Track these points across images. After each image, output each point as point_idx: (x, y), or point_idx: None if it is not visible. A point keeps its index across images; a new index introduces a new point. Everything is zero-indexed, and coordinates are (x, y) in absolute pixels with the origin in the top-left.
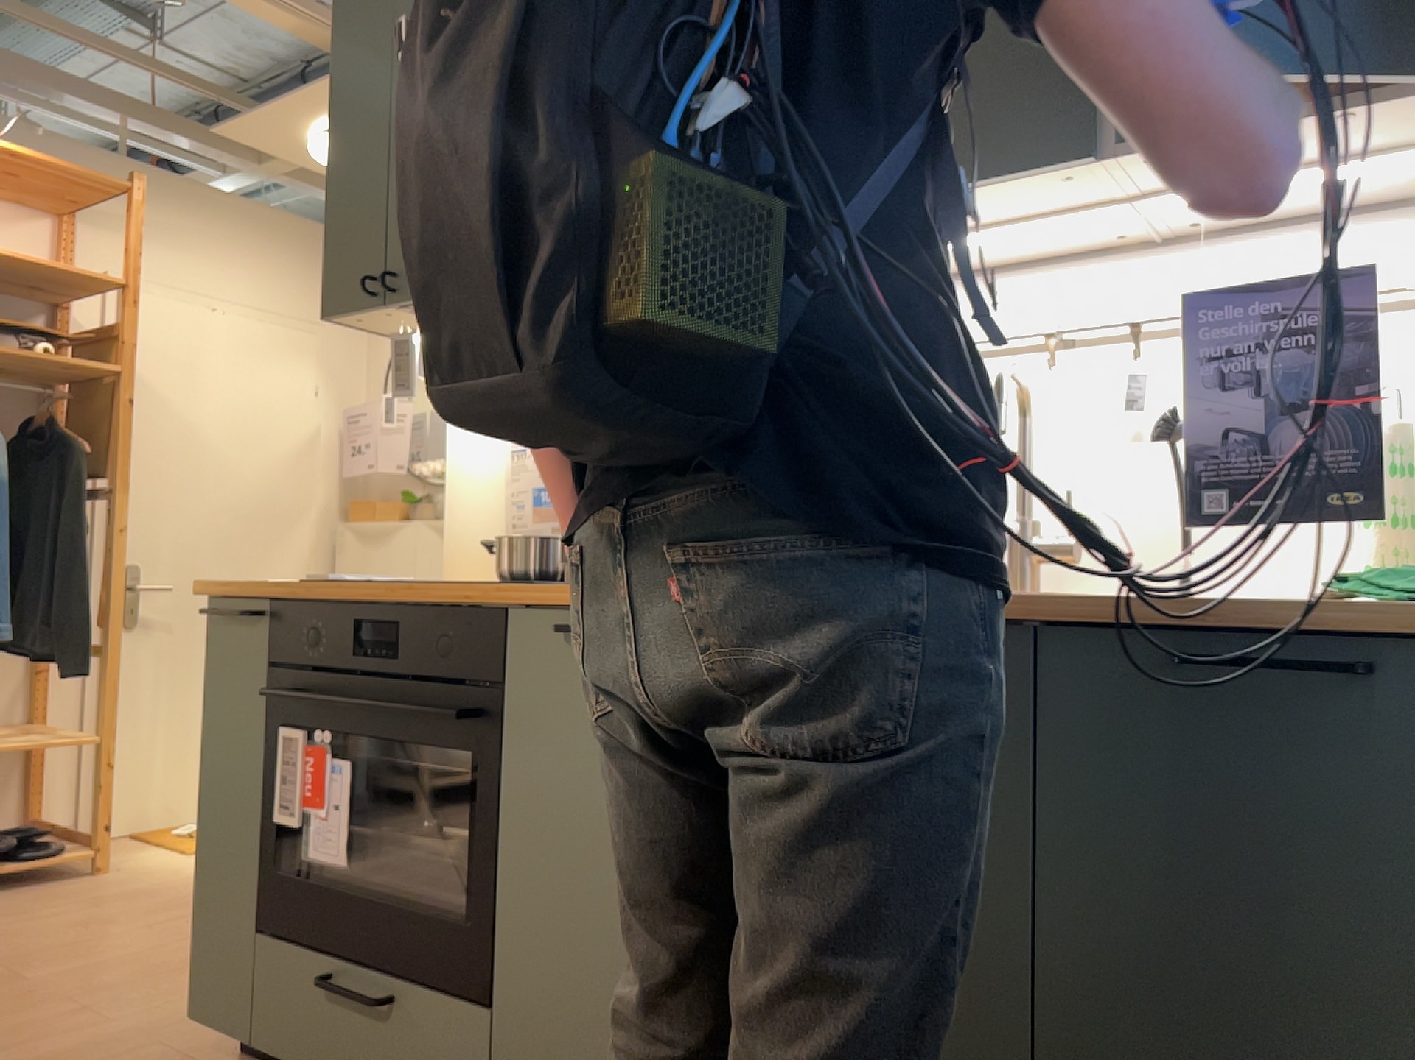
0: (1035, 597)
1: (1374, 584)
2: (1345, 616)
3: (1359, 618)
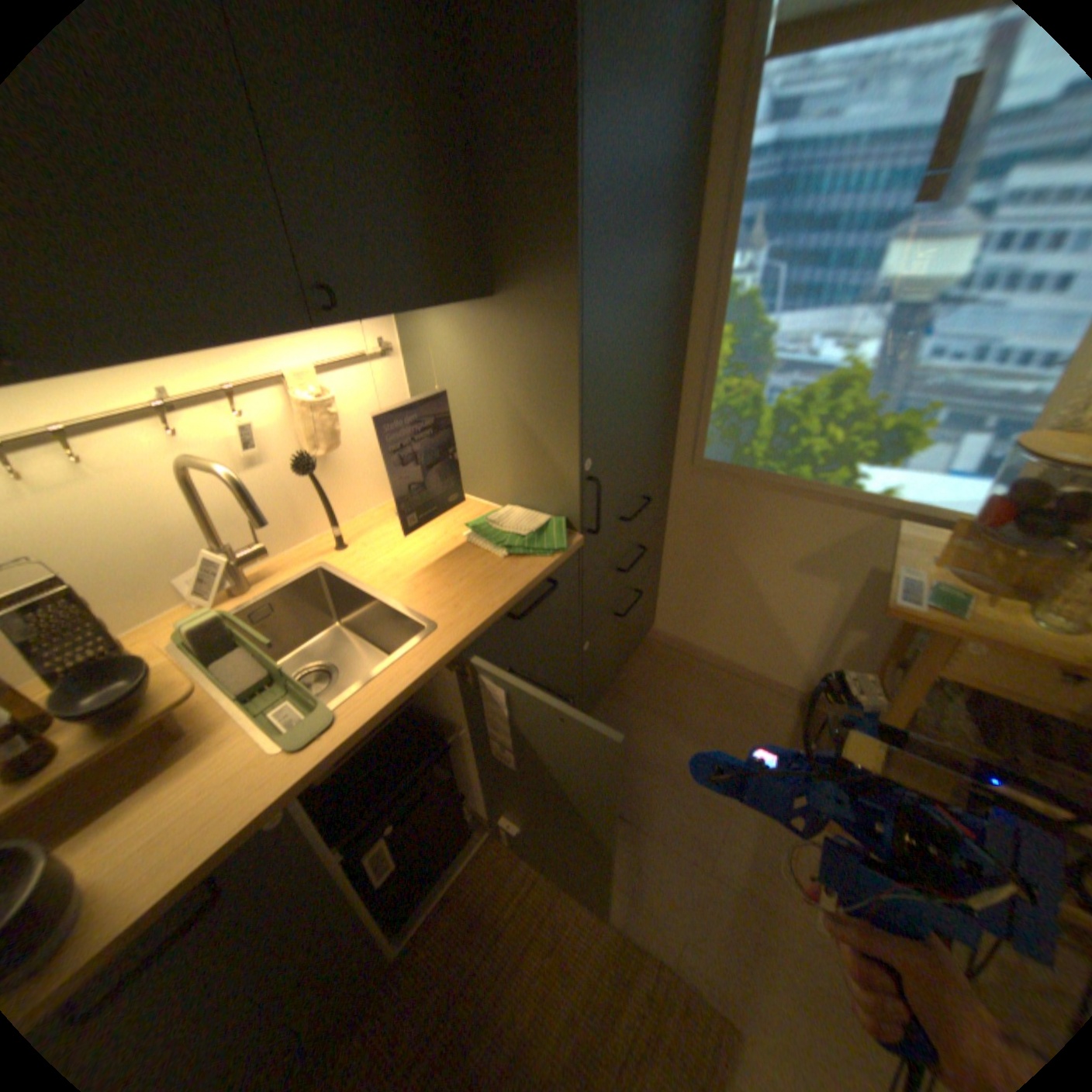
0: (448, 633)
1: (526, 548)
2: (547, 572)
3: (541, 567)
